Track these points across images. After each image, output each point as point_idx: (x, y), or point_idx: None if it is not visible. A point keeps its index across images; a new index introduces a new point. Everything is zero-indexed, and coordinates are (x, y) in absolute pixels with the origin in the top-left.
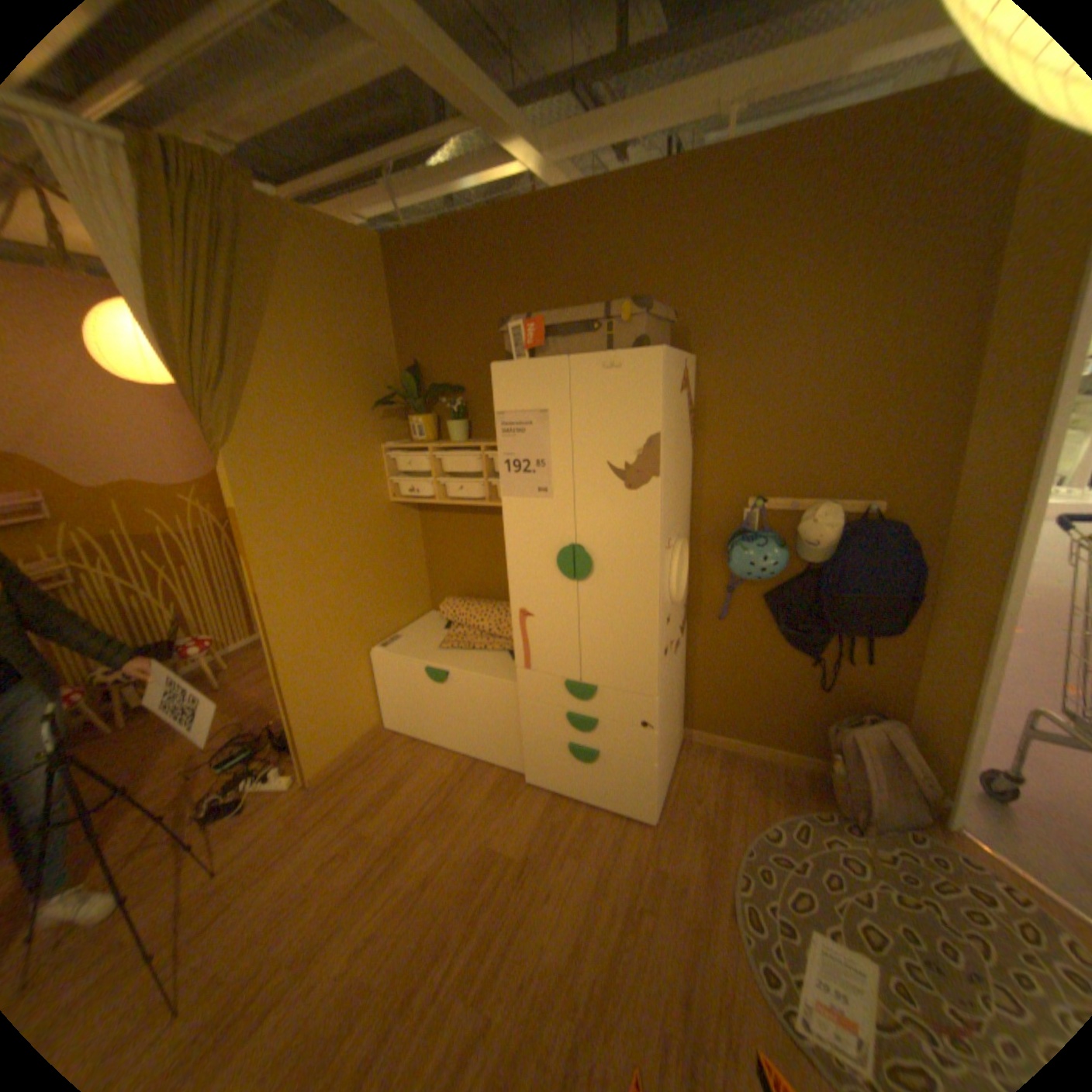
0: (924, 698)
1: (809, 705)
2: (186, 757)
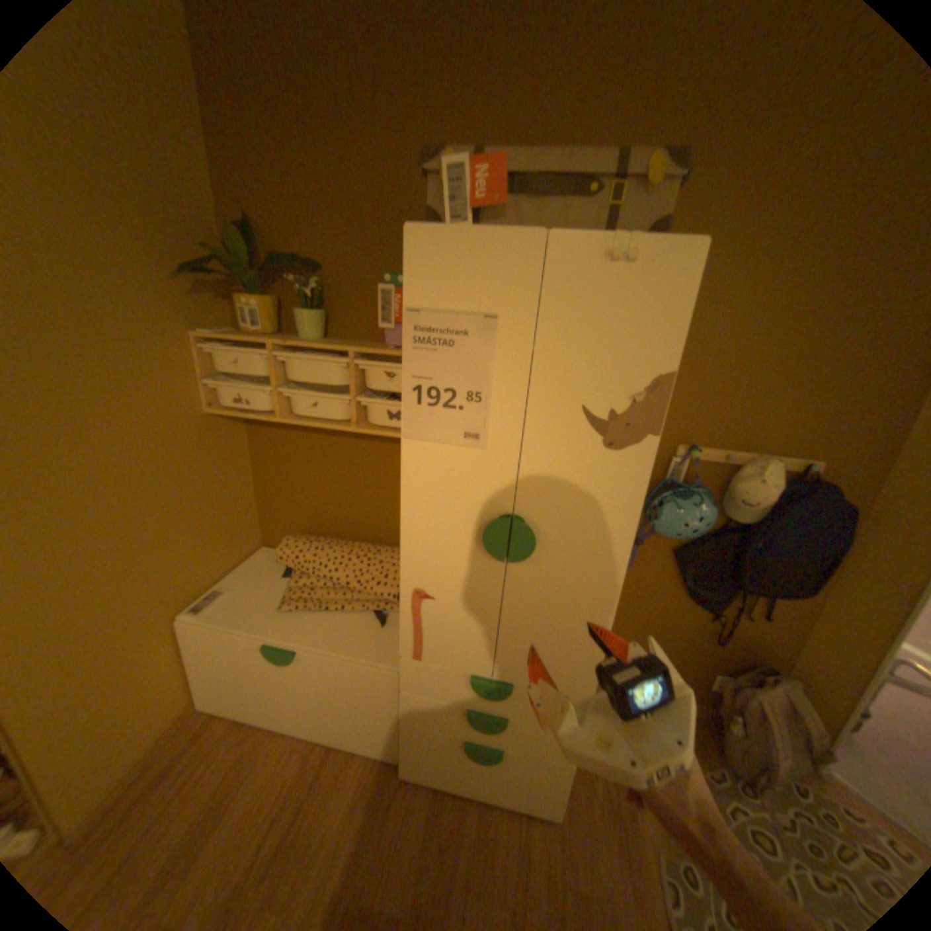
0: (813, 652)
1: (697, 656)
2: None
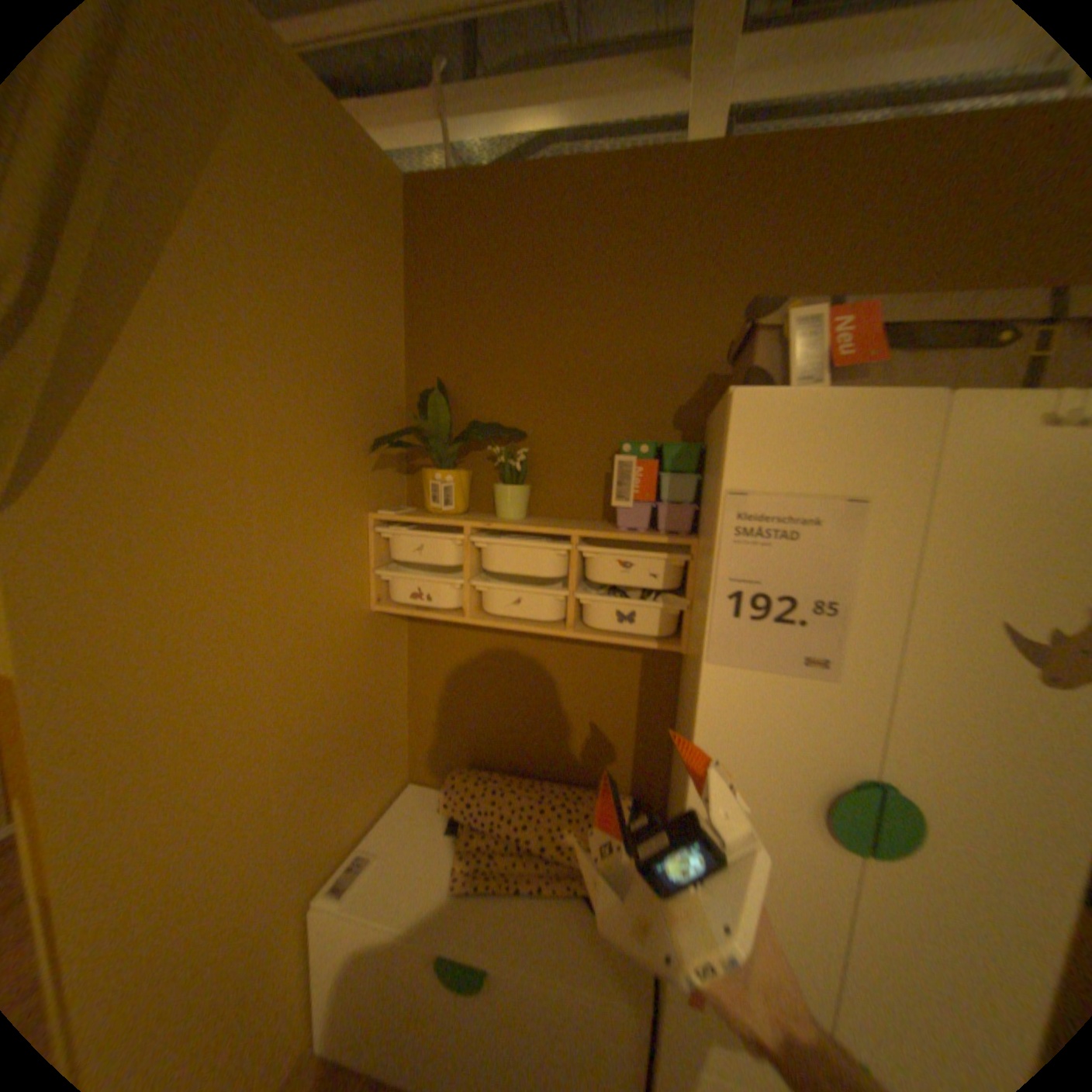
0: None
1: None
2: None
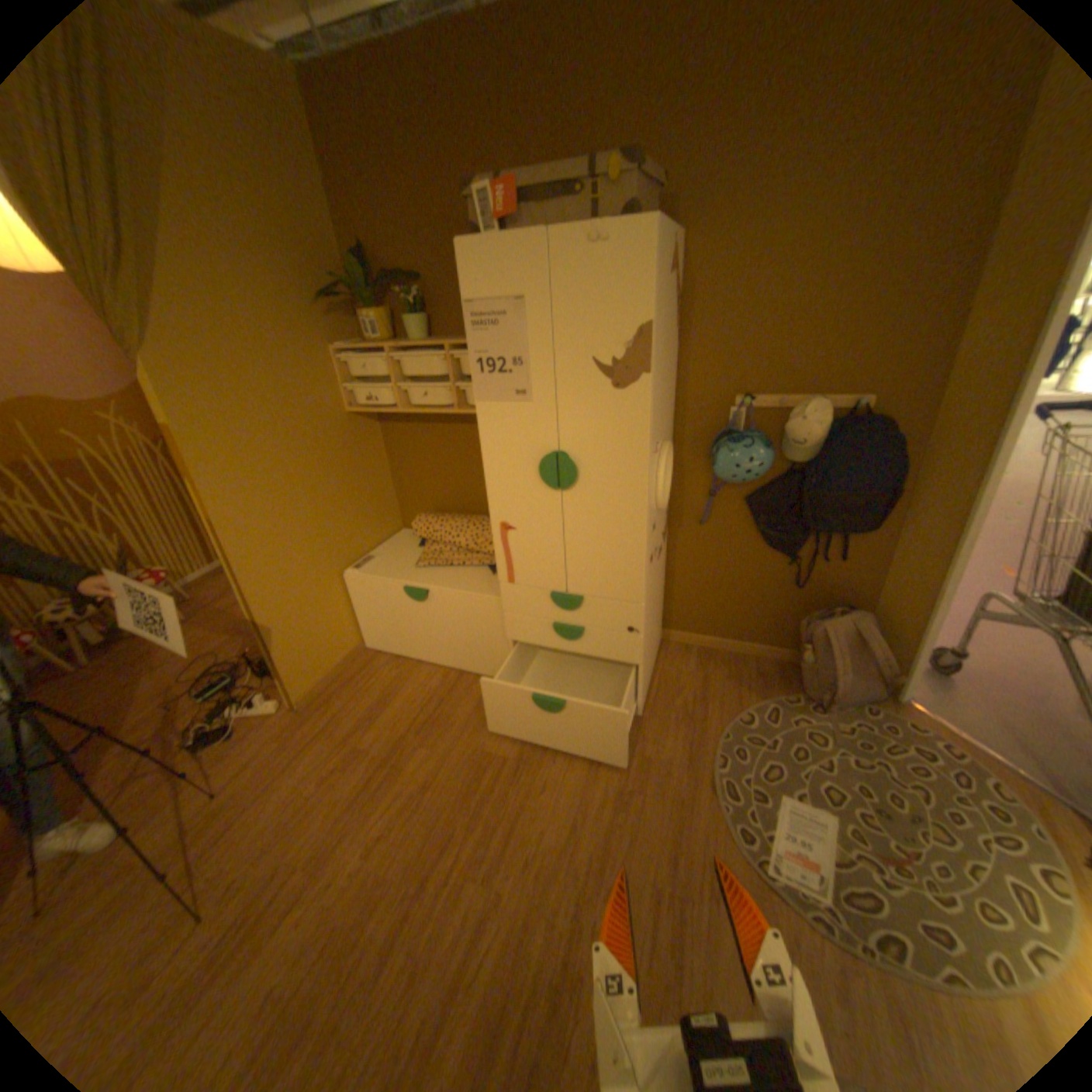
0: (889, 588)
1: (781, 601)
2: (162, 690)
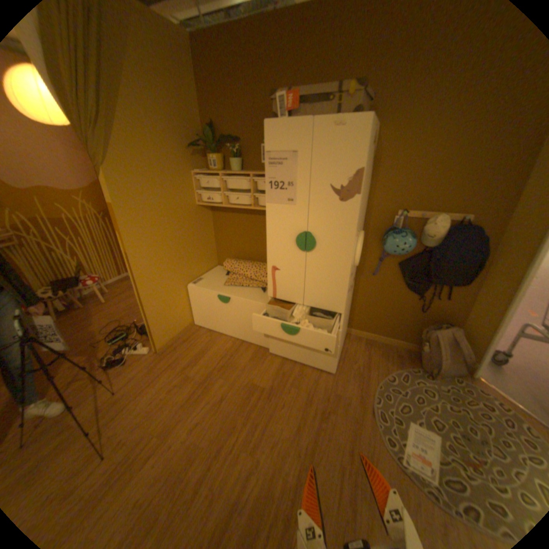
0: (473, 316)
1: (413, 318)
2: (92, 336)
